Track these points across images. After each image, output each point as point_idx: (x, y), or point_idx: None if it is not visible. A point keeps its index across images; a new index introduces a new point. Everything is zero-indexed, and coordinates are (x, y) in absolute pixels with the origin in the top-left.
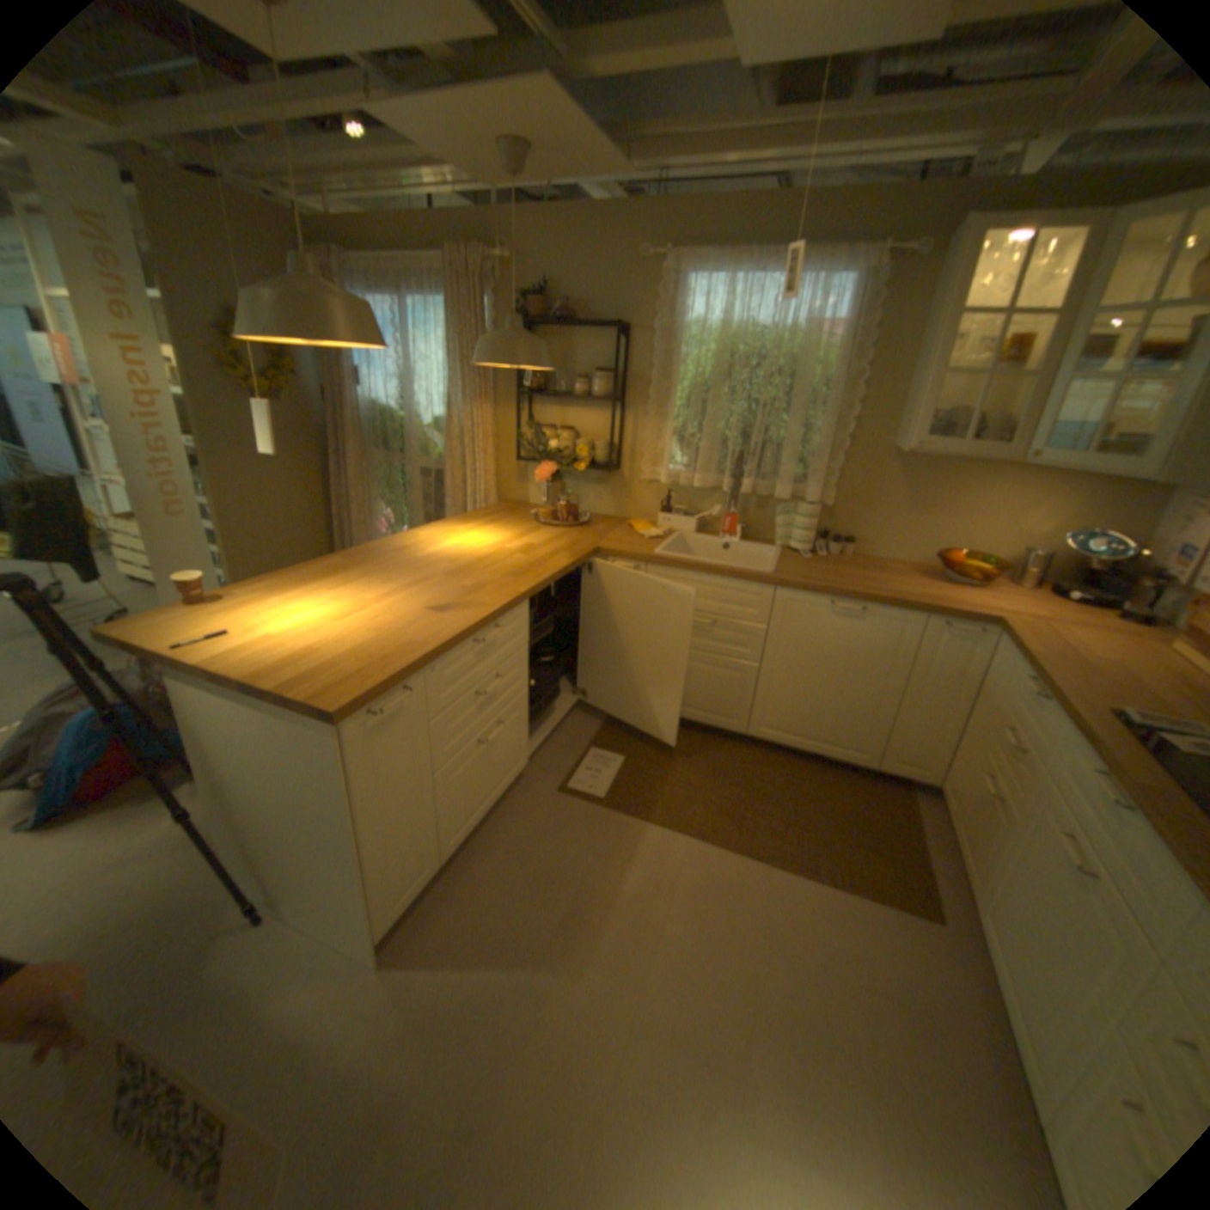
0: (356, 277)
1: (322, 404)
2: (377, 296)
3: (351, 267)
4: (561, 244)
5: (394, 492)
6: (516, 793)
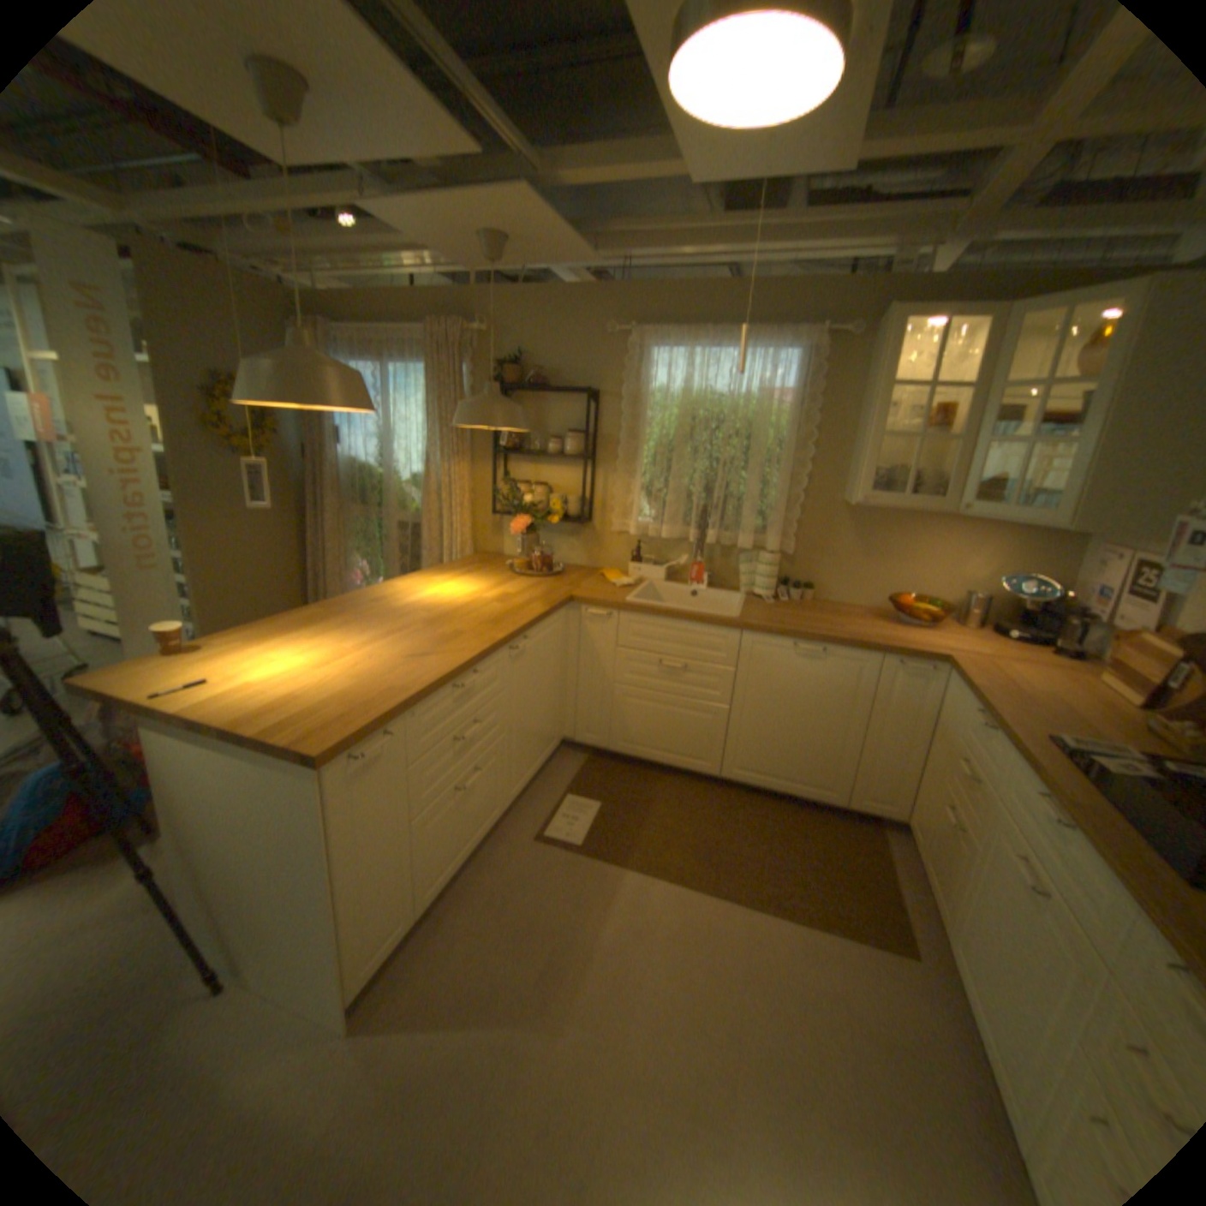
0: (339, 345)
1: (301, 462)
2: (359, 363)
3: (335, 336)
4: (534, 320)
5: (370, 545)
6: (491, 844)
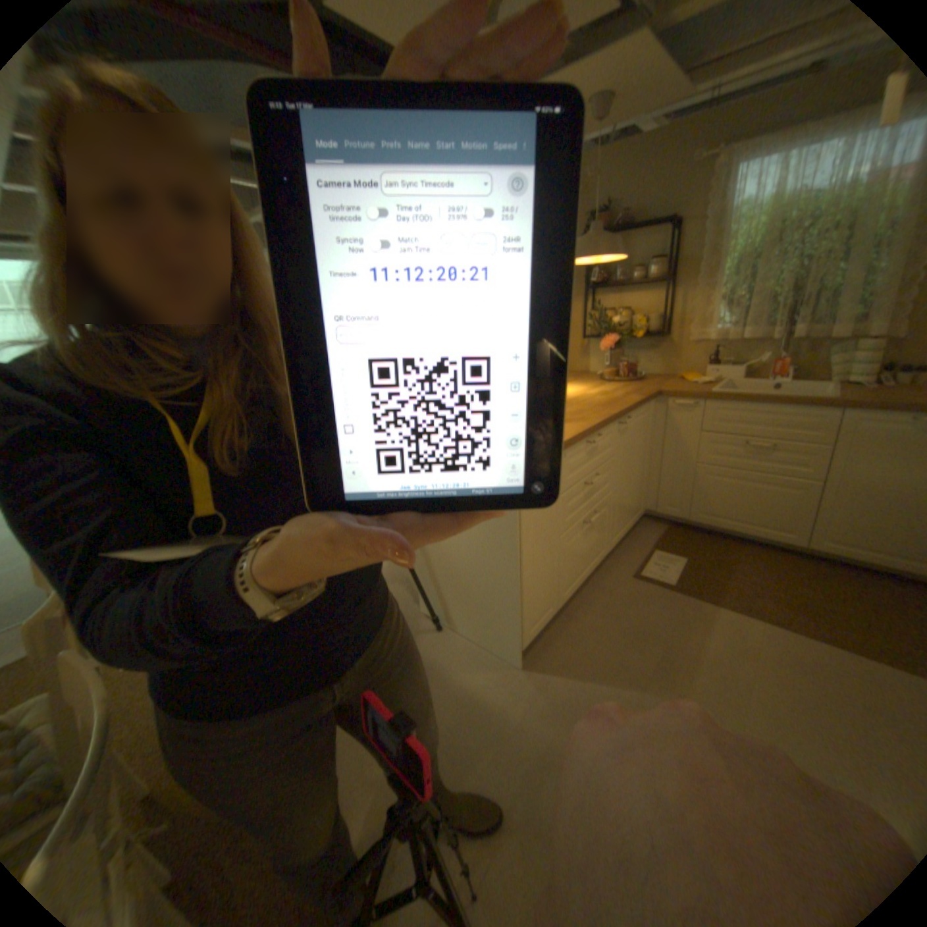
0: None
1: None
2: None
3: None
4: (624, 167)
5: None
6: (600, 574)
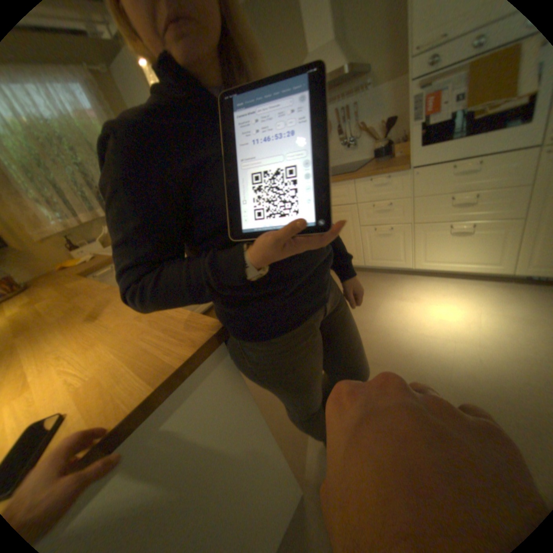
0: None
1: None
2: None
3: None
4: None
5: None
6: None
